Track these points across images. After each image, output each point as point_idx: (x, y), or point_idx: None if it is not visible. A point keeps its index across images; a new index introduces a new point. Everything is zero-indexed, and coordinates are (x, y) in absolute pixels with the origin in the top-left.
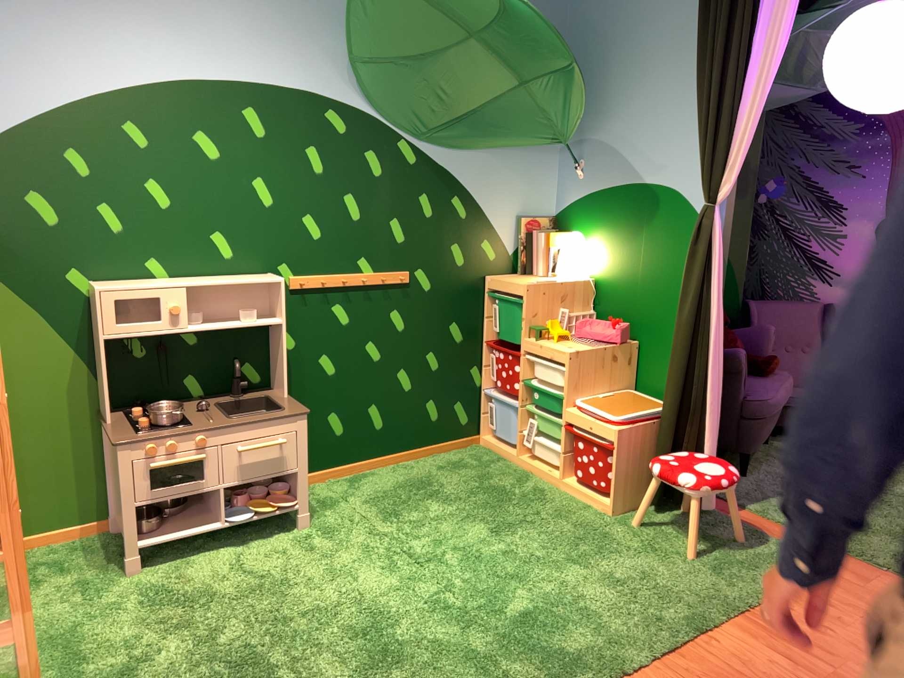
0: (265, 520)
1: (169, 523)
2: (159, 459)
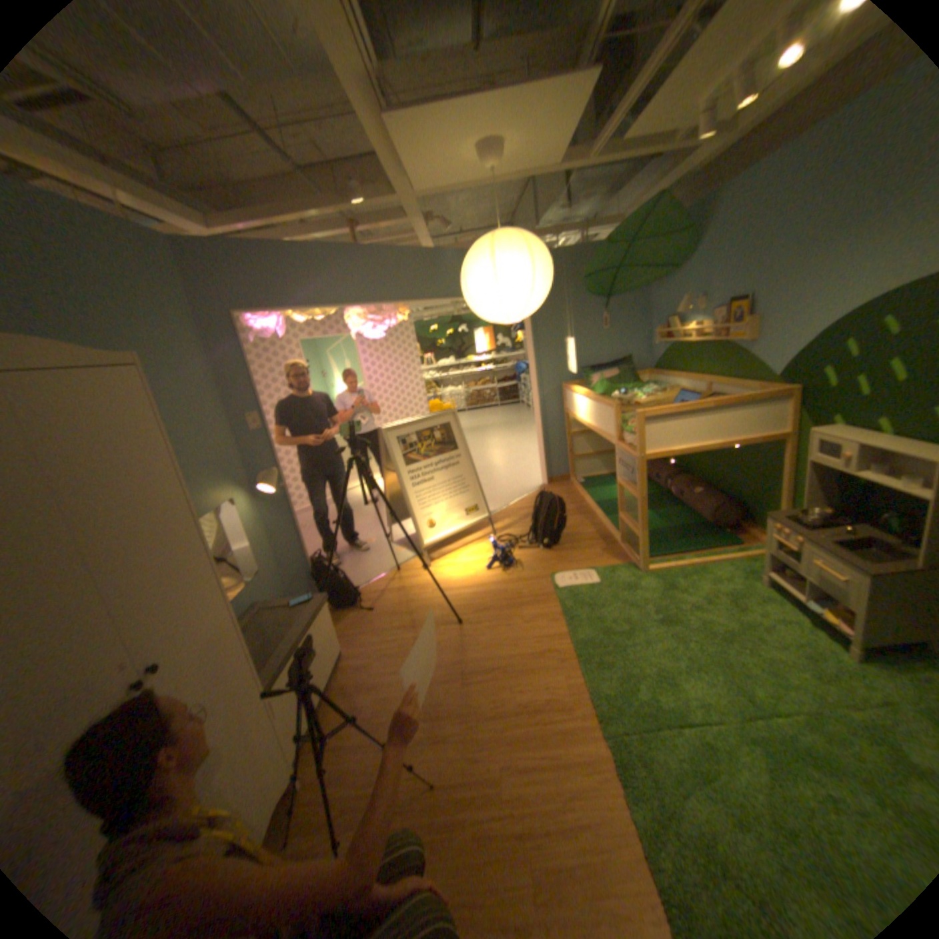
0: (833, 628)
1: (804, 584)
2: (781, 536)
